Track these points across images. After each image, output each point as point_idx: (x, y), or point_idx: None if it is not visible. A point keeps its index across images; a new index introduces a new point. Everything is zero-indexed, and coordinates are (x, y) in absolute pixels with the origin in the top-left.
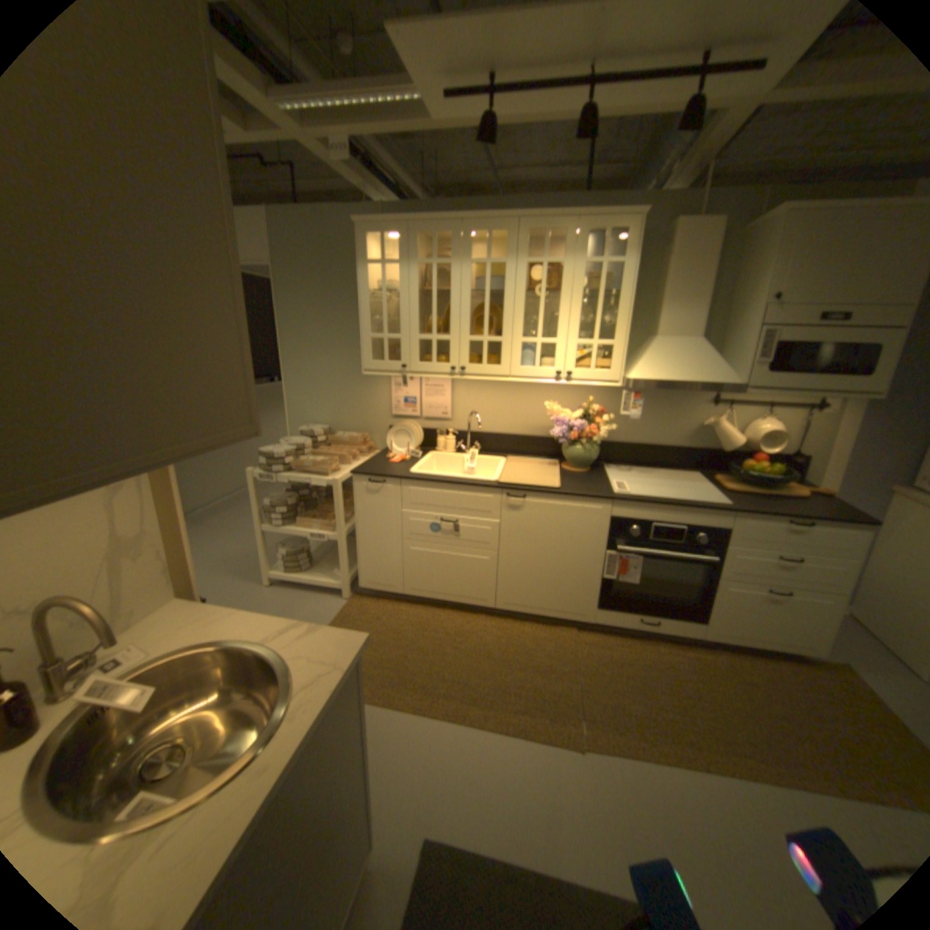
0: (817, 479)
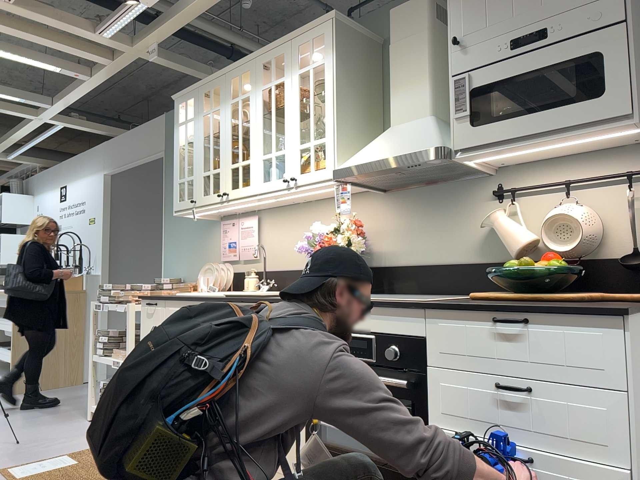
0: None
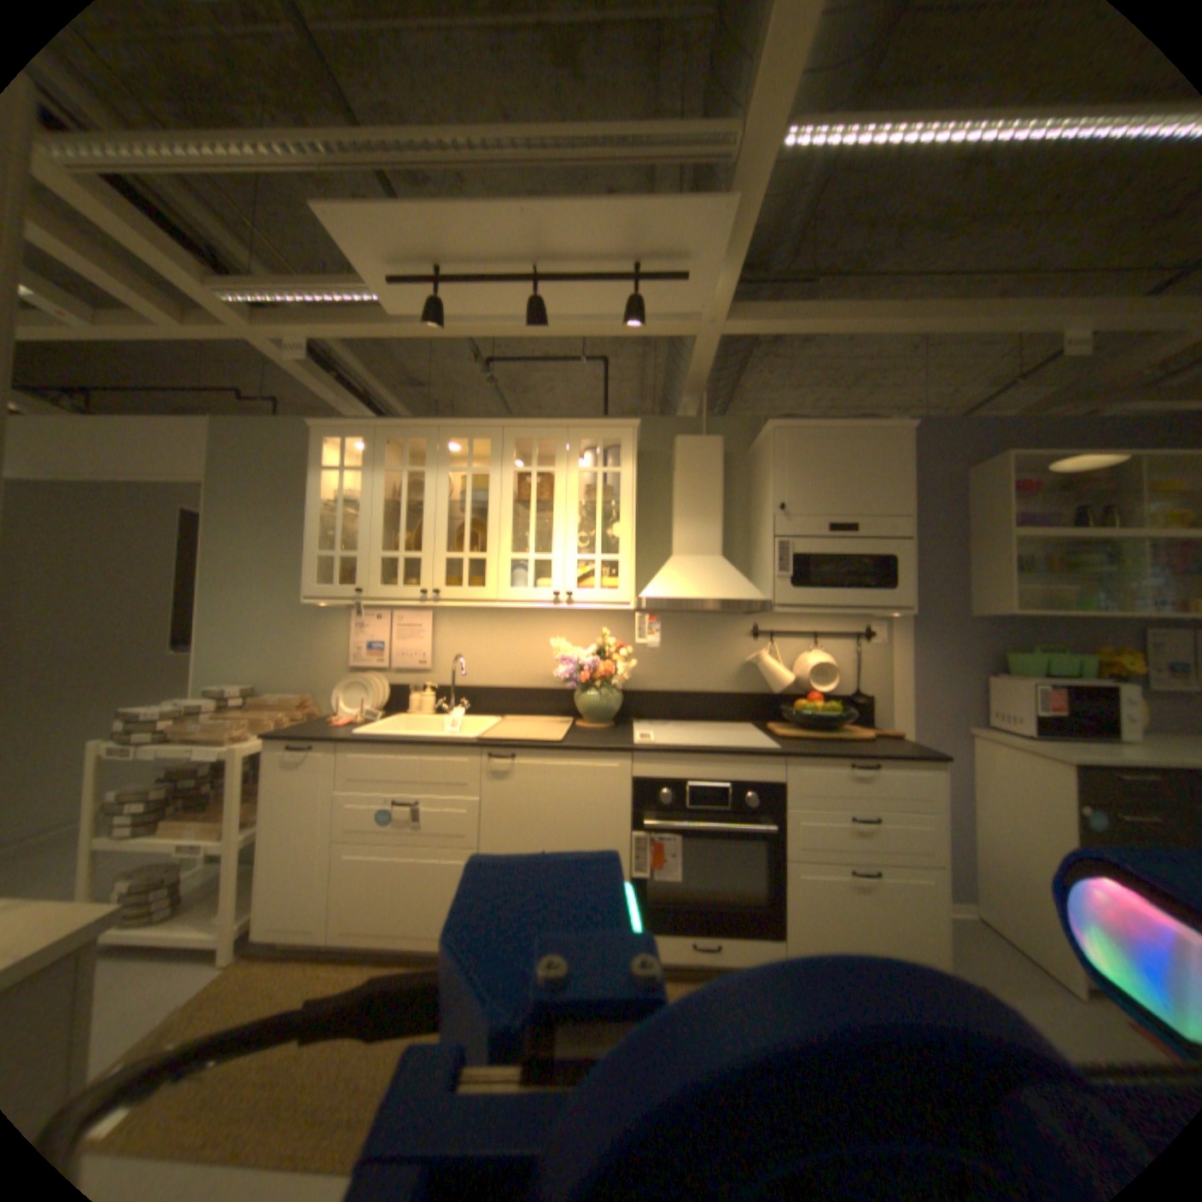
0: (885, 724)
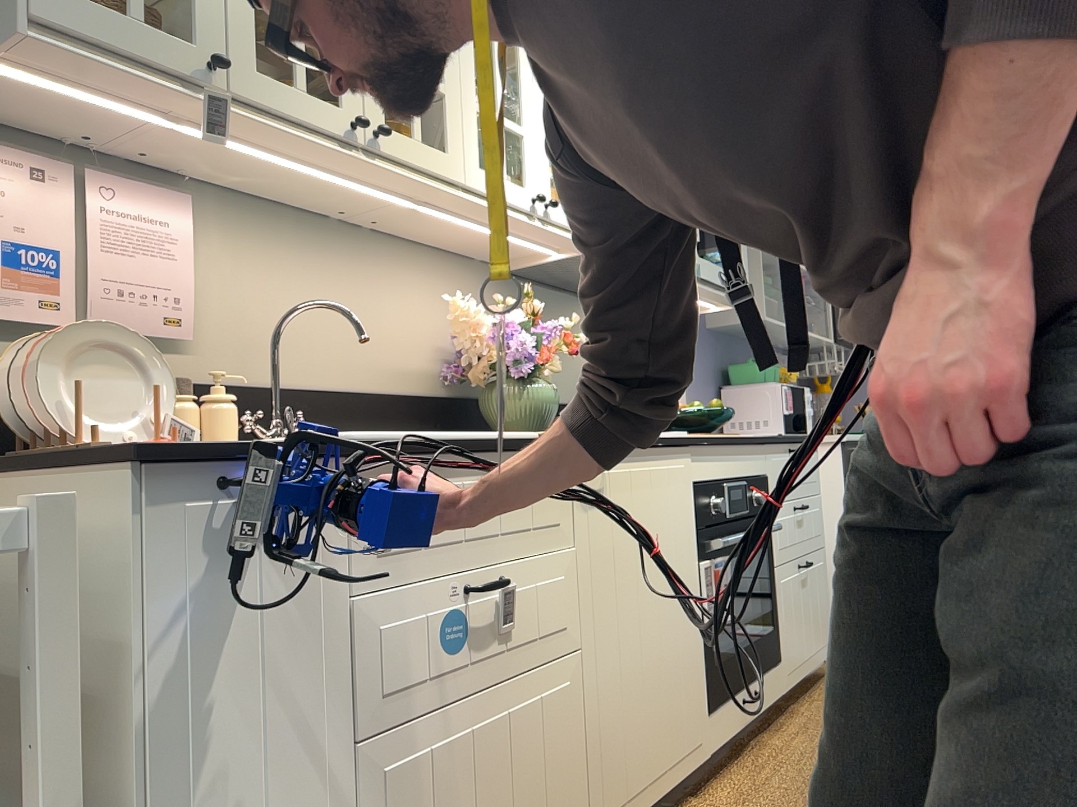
0: None
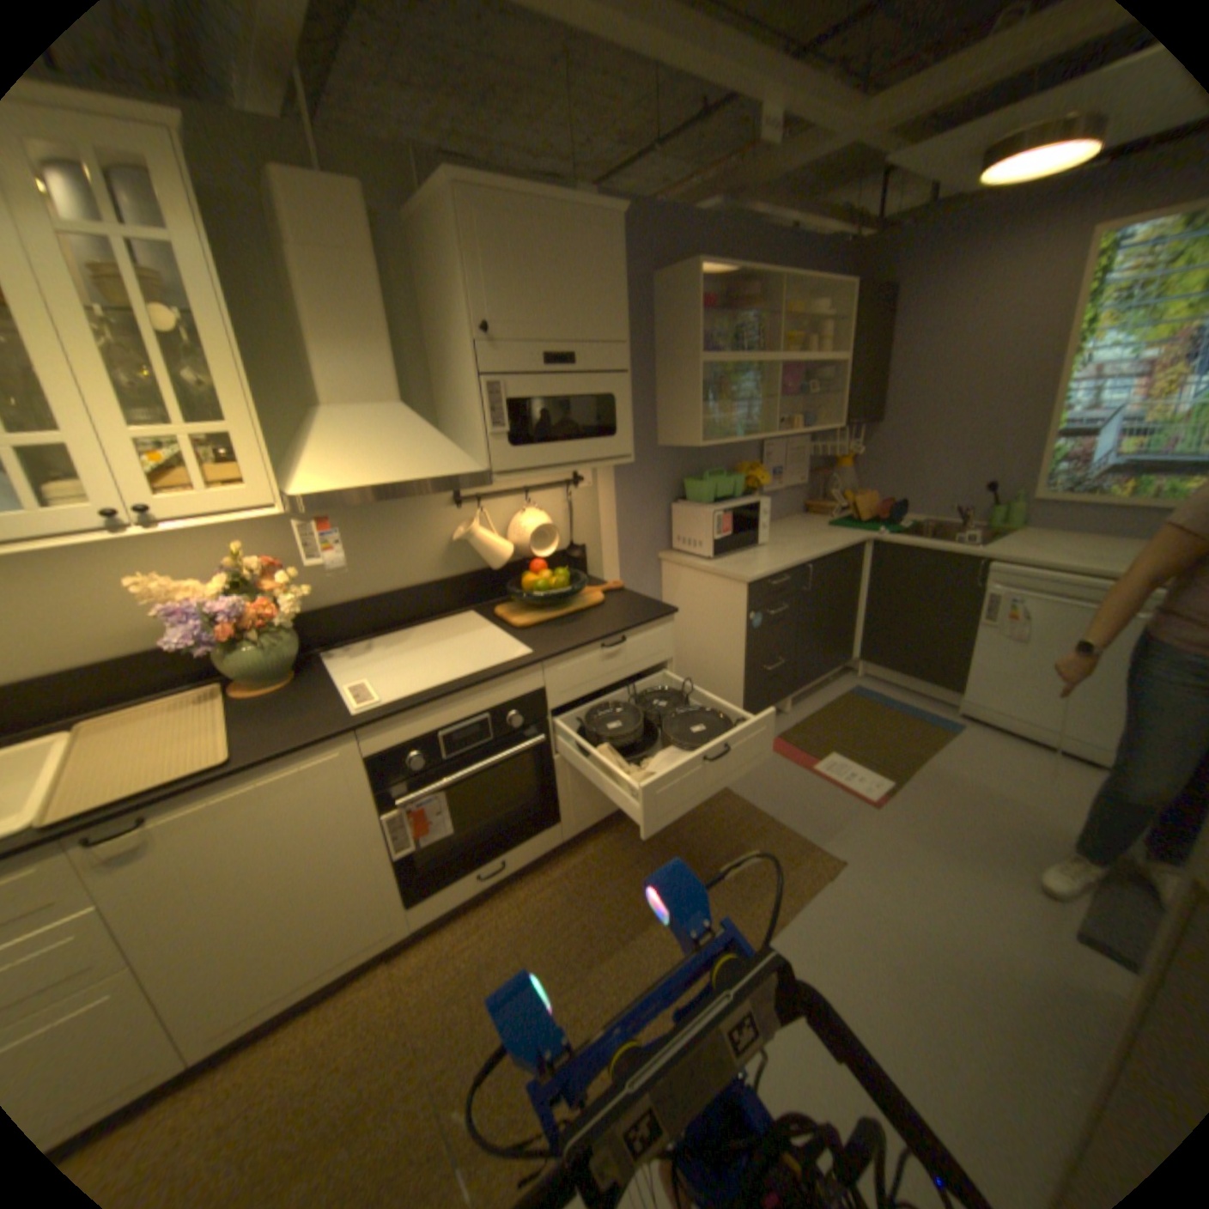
0: (596, 570)
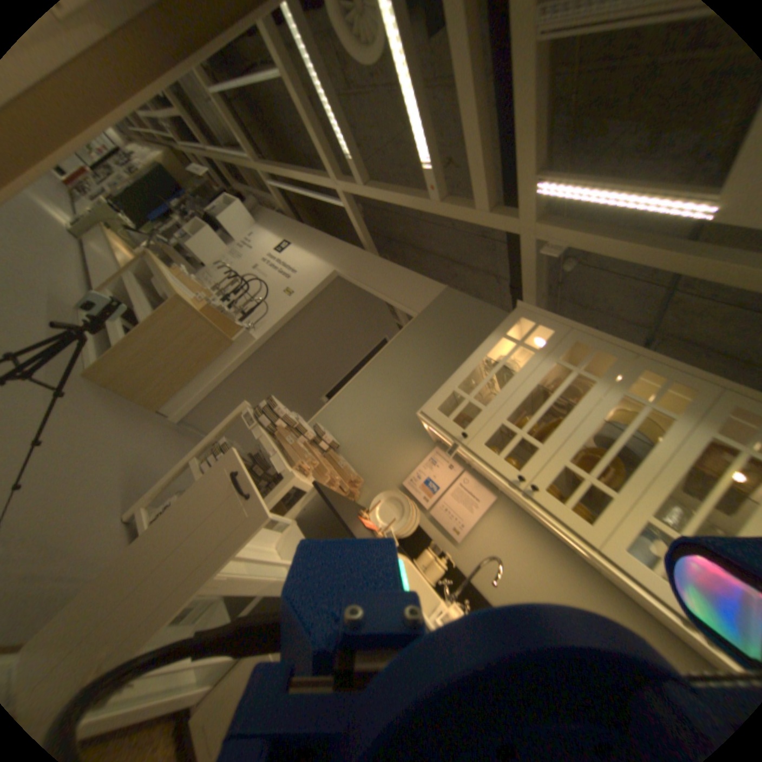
0: None
